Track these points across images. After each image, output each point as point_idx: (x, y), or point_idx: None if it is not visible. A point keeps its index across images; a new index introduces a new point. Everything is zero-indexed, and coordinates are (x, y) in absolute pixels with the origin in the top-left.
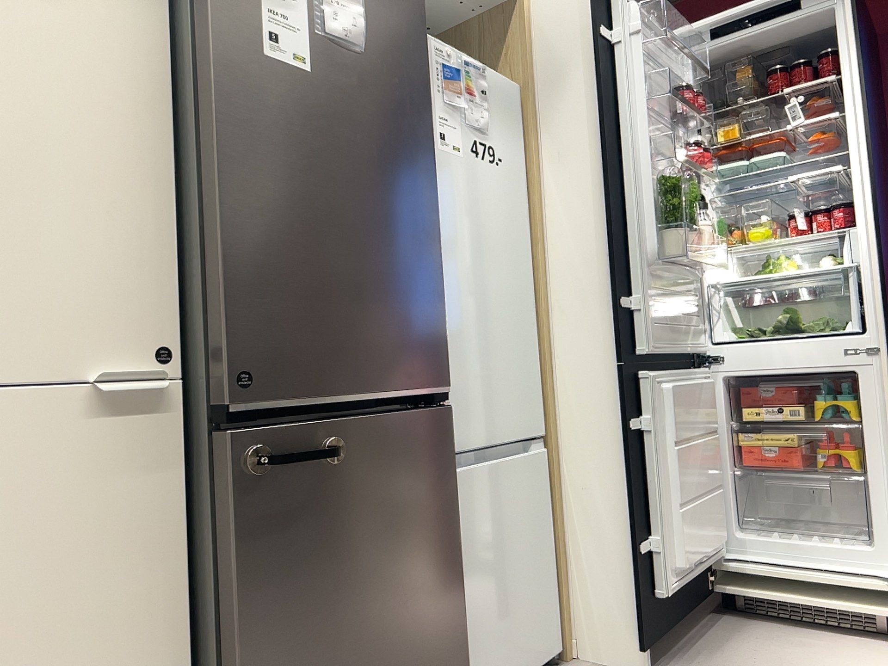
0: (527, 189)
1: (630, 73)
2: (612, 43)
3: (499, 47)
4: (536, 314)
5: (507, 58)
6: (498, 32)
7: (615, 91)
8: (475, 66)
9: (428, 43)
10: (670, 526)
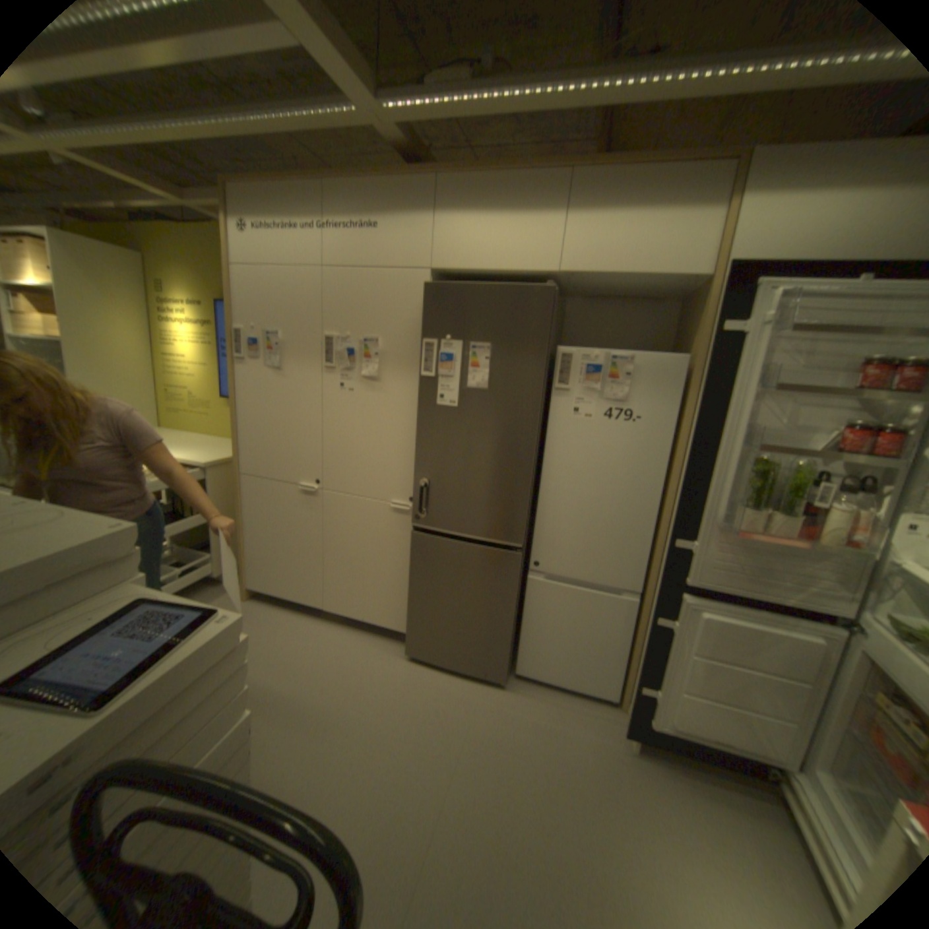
0: (680, 434)
1: (749, 363)
2: (743, 333)
3: (701, 315)
4: (661, 519)
5: (700, 326)
6: (704, 302)
7: (732, 377)
8: (623, 357)
9: (575, 354)
10: (676, 698)
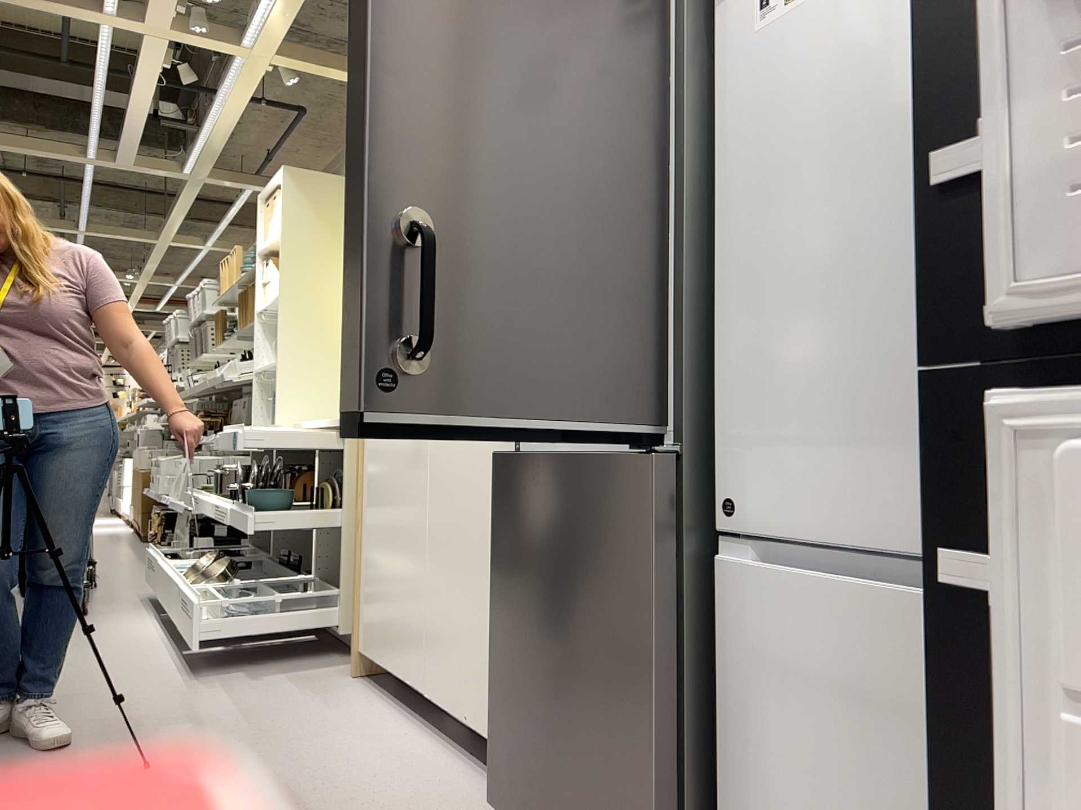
0: None
1: None
2: None
3: None
4: None
5: None
6: None
7: None
8: None
9: None
10: None
